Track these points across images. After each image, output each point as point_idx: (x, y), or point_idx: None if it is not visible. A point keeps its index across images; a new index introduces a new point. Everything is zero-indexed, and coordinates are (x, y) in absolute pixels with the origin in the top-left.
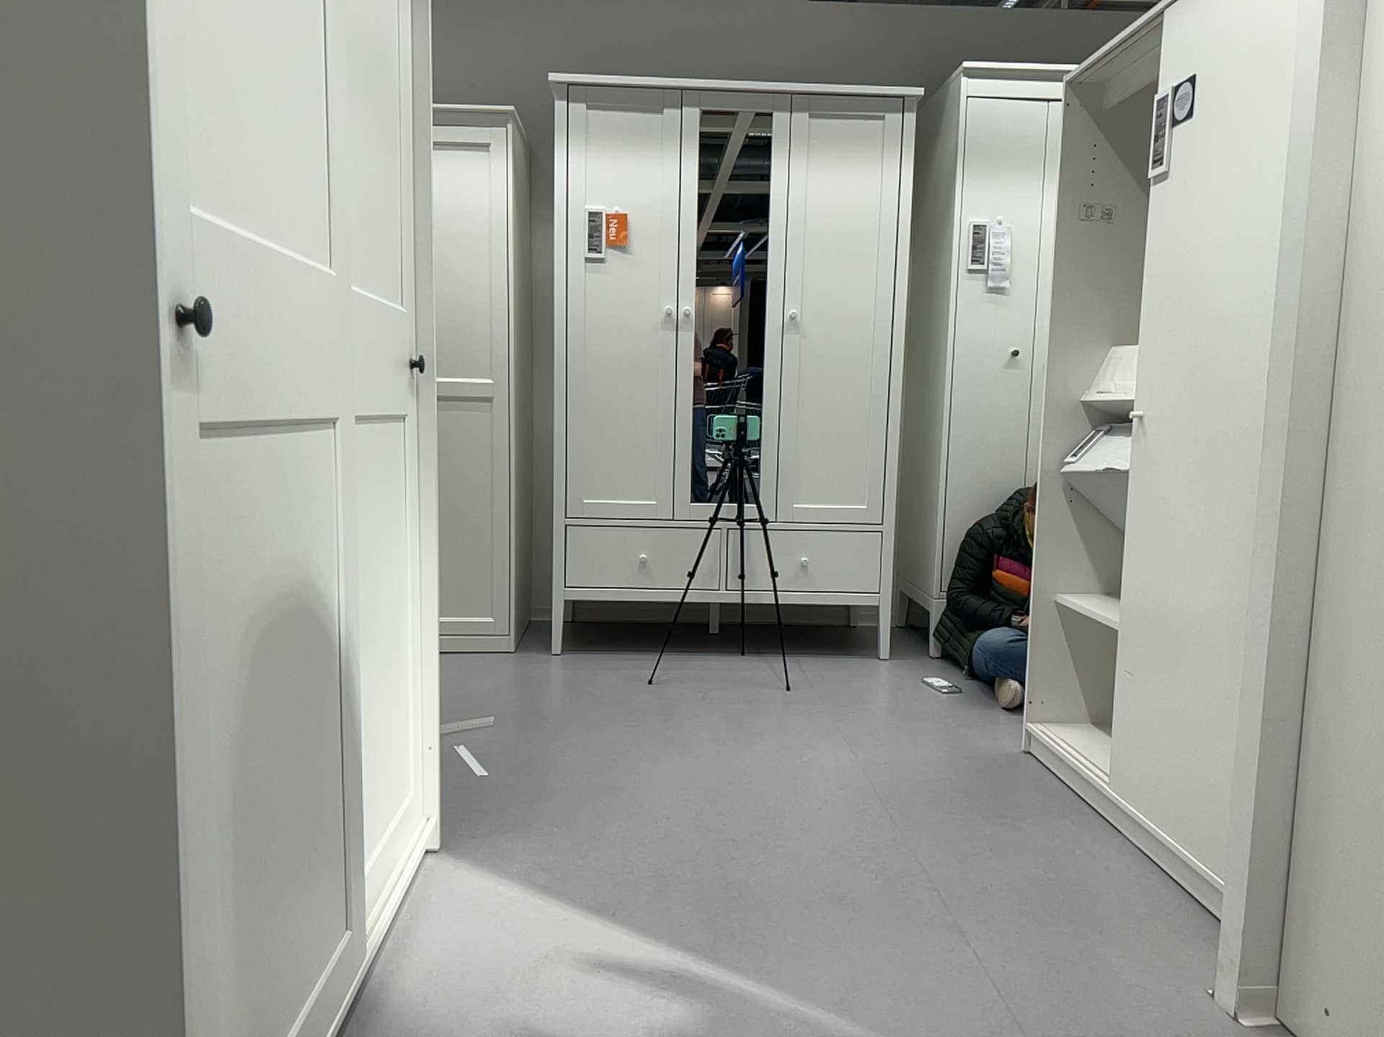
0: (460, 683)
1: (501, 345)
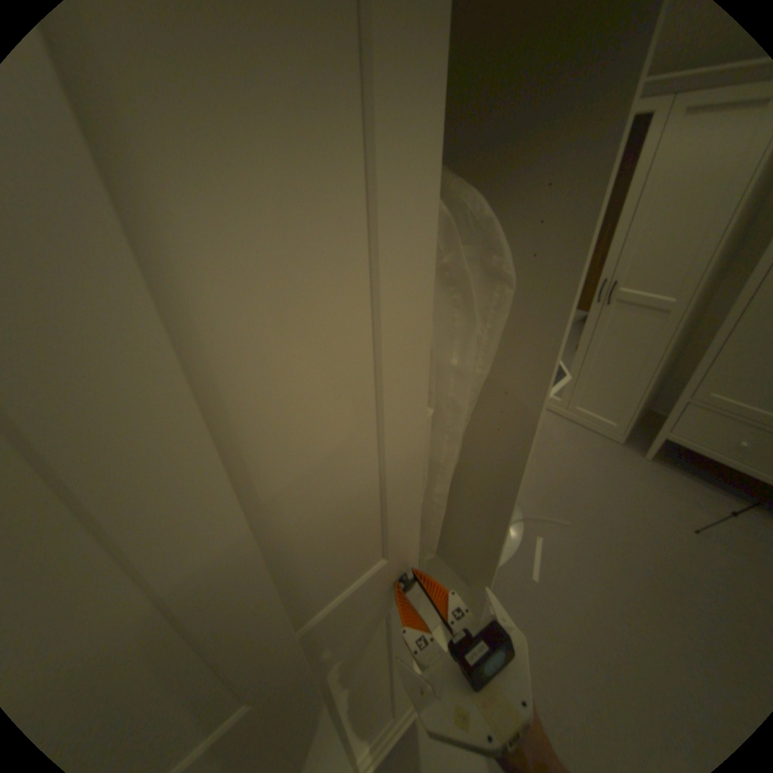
0: (576, 464)
1: (694, 279)
